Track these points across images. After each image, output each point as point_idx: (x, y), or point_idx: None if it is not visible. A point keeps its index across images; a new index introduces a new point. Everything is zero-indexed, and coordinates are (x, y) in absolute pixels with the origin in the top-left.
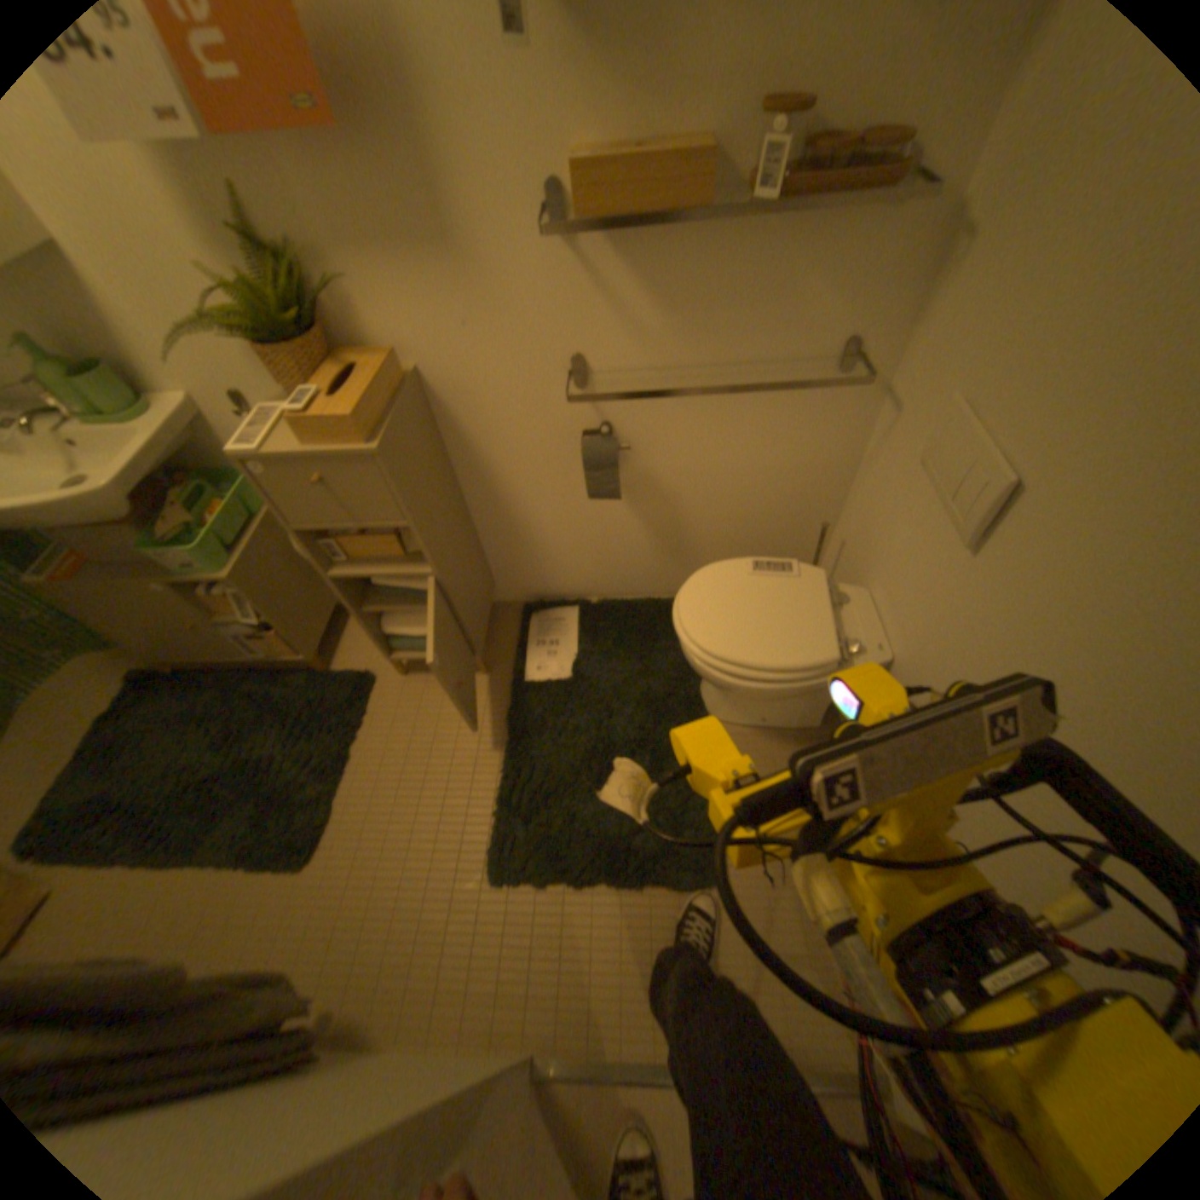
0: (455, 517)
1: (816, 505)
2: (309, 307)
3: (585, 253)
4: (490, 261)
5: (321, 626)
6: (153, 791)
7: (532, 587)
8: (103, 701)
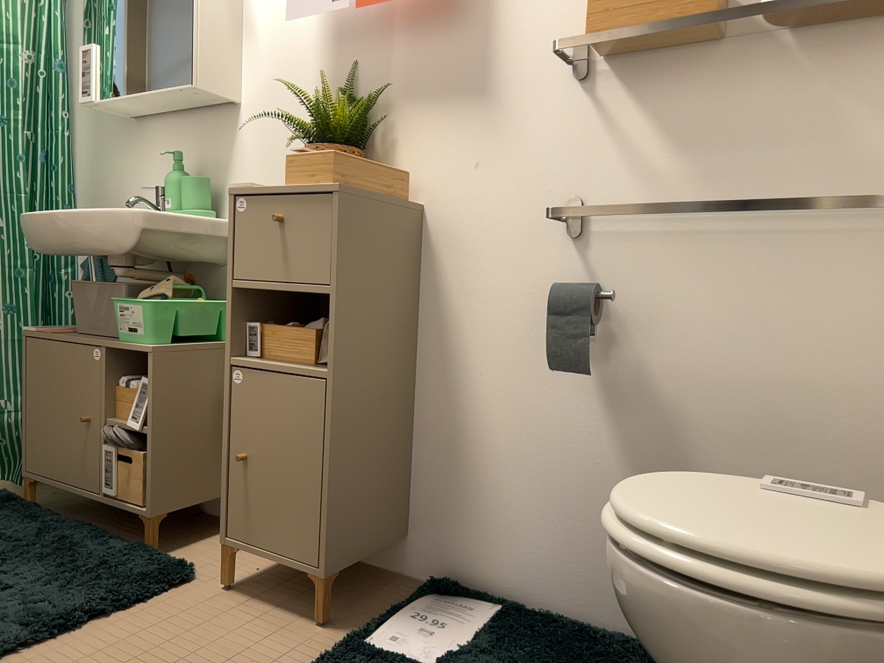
0: (394, 366)
1: None
2: (366, 146)
3: (597, 101)
4: (514, 110)
5: (198, 492)
6: None
7: (454, 549)
8: None
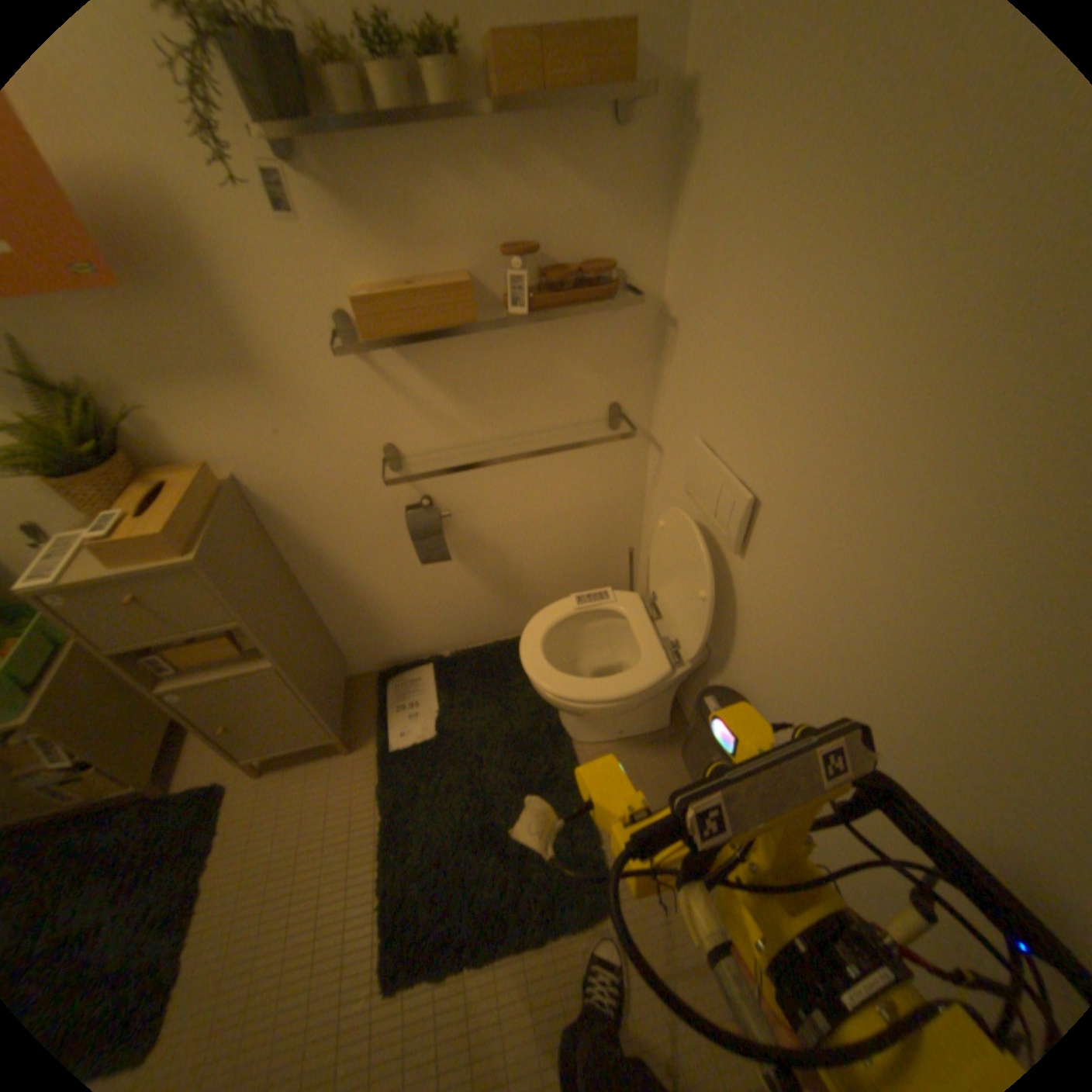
0: (291, 604)
1: (619, 534)
2: (108, 435)
3: (379, 364)
4: (291, 378)
5: (152, 747)
6: None
7: (383, 654)
8: None
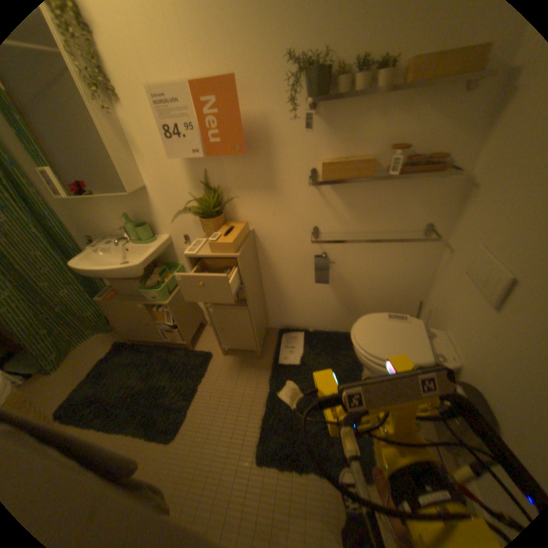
0: (258, 286)
1: (415, 292)
2: (221, 207)
3: (322, 192)
4: (287, 194)
5: (194, 329)
6: (114, 394)
7: (284, 321)
8: (102, 353)
